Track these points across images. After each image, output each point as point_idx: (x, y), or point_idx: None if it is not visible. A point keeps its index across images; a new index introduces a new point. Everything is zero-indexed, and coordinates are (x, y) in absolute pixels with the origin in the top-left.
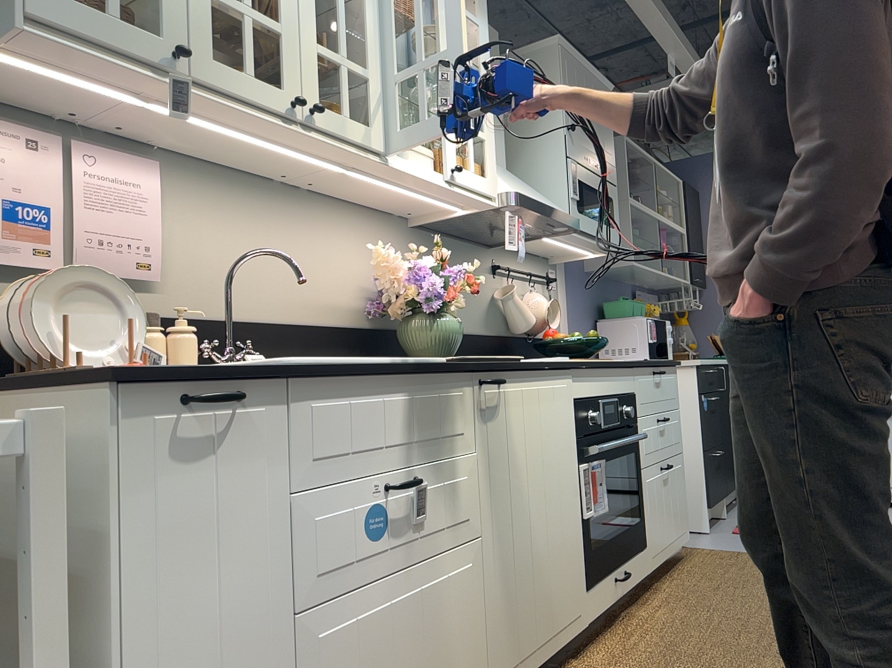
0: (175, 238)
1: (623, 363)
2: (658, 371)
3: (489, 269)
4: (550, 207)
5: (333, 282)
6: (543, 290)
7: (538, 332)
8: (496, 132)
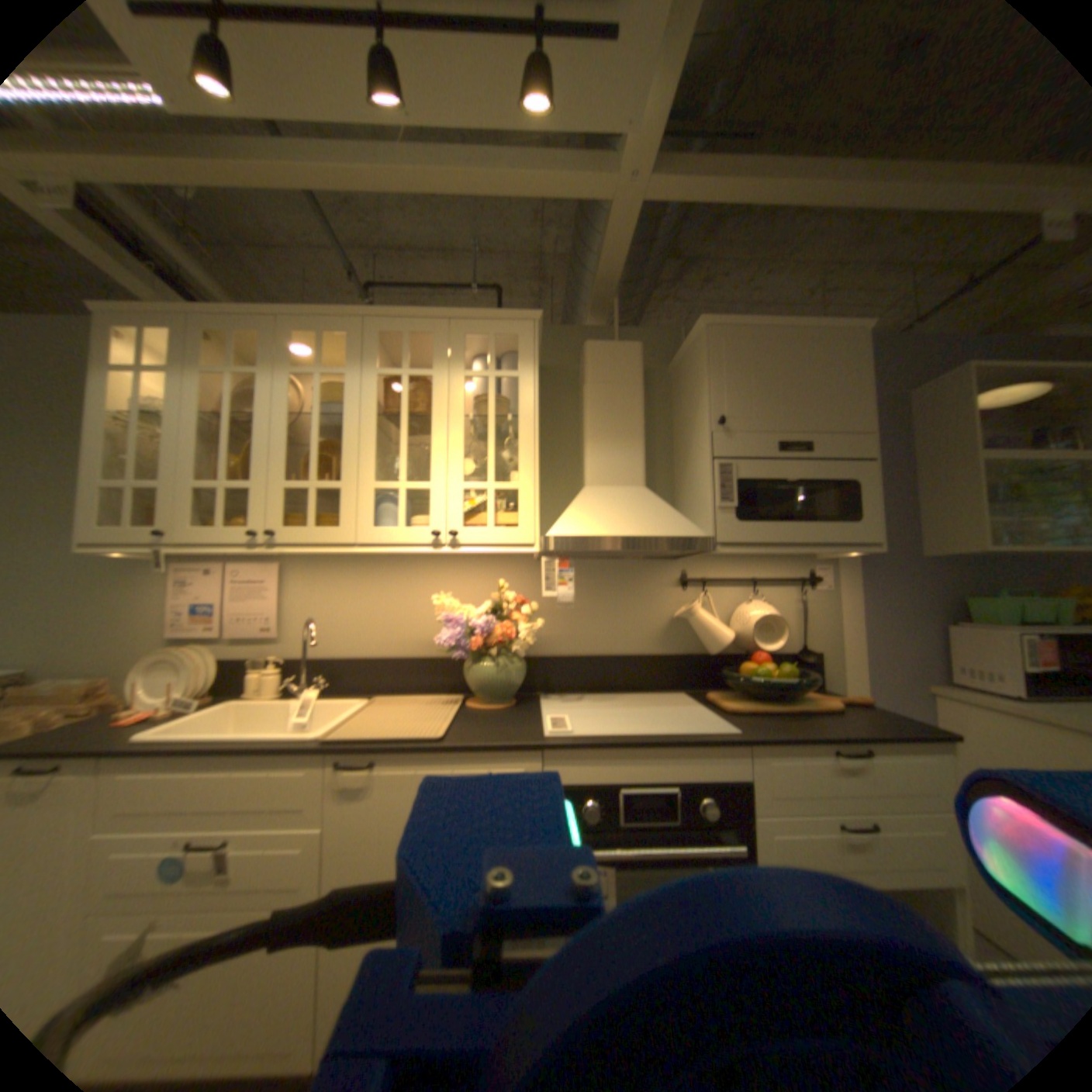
0: (293, 609)
1: (692, 744)
2: (849, 752)
3: (668, 583)
4: (623, 538)
5: (430, 623)
6: (790, 594)
7: (753, 651)
8: (618, 453)
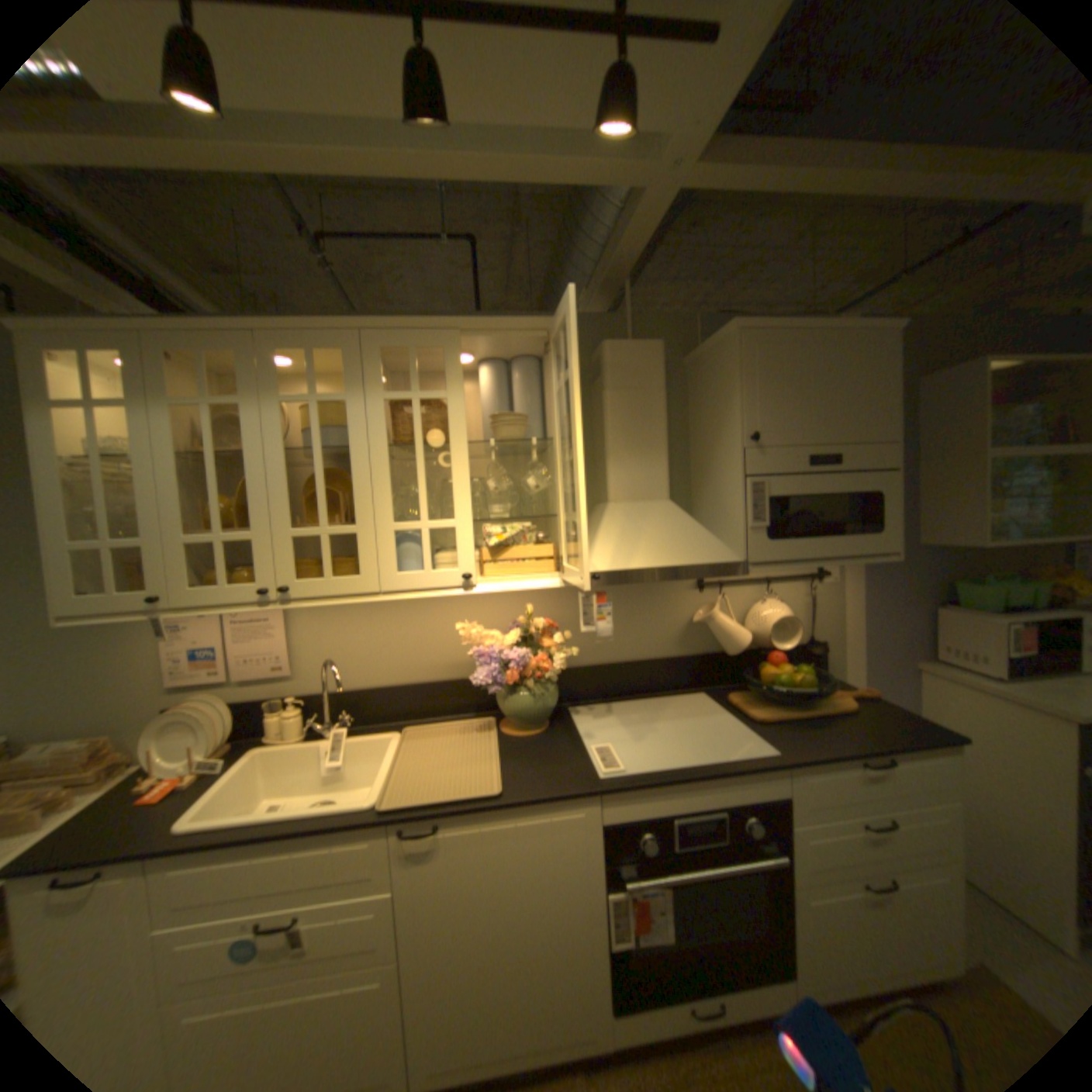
0: (305, 643)
1: (741, 776)
2: (876, 765)
3: (687, 587)
4: (663, 570)
5: (453, 645)
6: (800, 589)
7: (768, 649)
8: (644, 466)
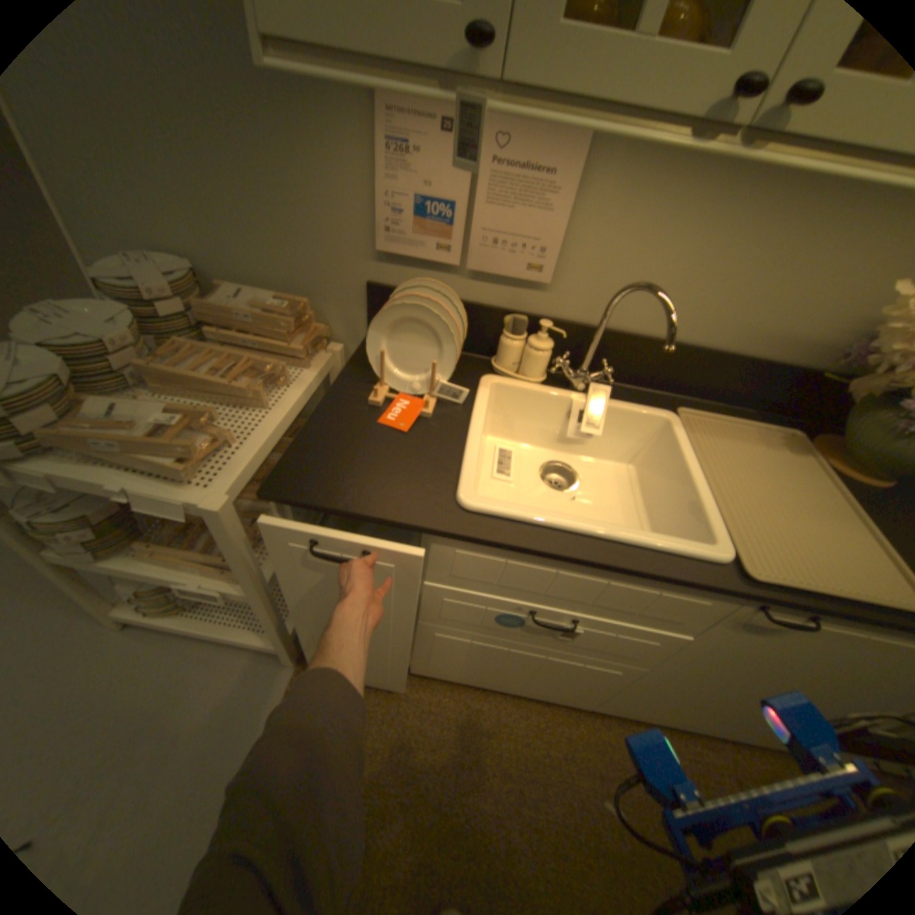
0: (588, 233)
1: None
2: None
3: None
4: None
5: (812, 305)
6: None
7: None
8: None
